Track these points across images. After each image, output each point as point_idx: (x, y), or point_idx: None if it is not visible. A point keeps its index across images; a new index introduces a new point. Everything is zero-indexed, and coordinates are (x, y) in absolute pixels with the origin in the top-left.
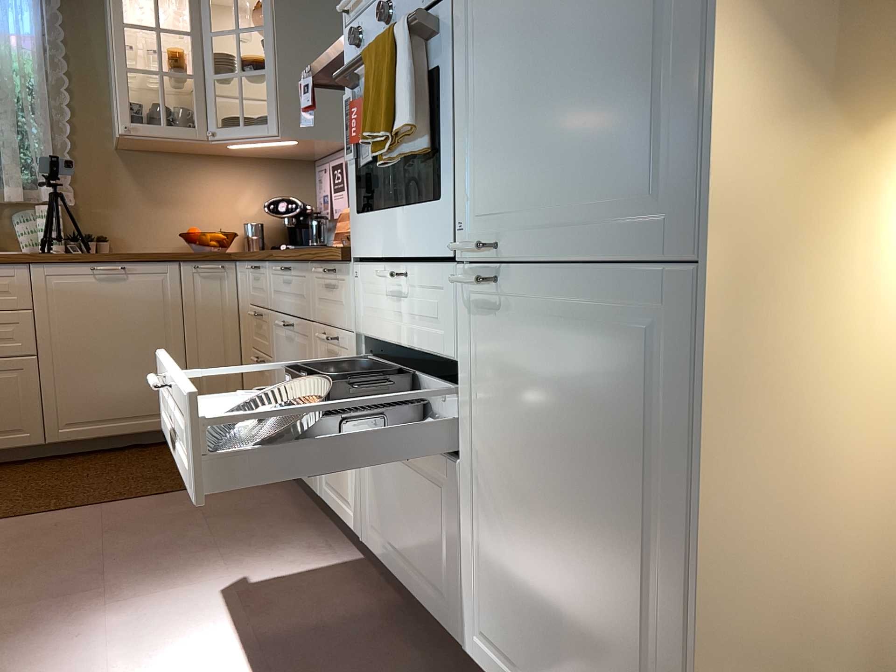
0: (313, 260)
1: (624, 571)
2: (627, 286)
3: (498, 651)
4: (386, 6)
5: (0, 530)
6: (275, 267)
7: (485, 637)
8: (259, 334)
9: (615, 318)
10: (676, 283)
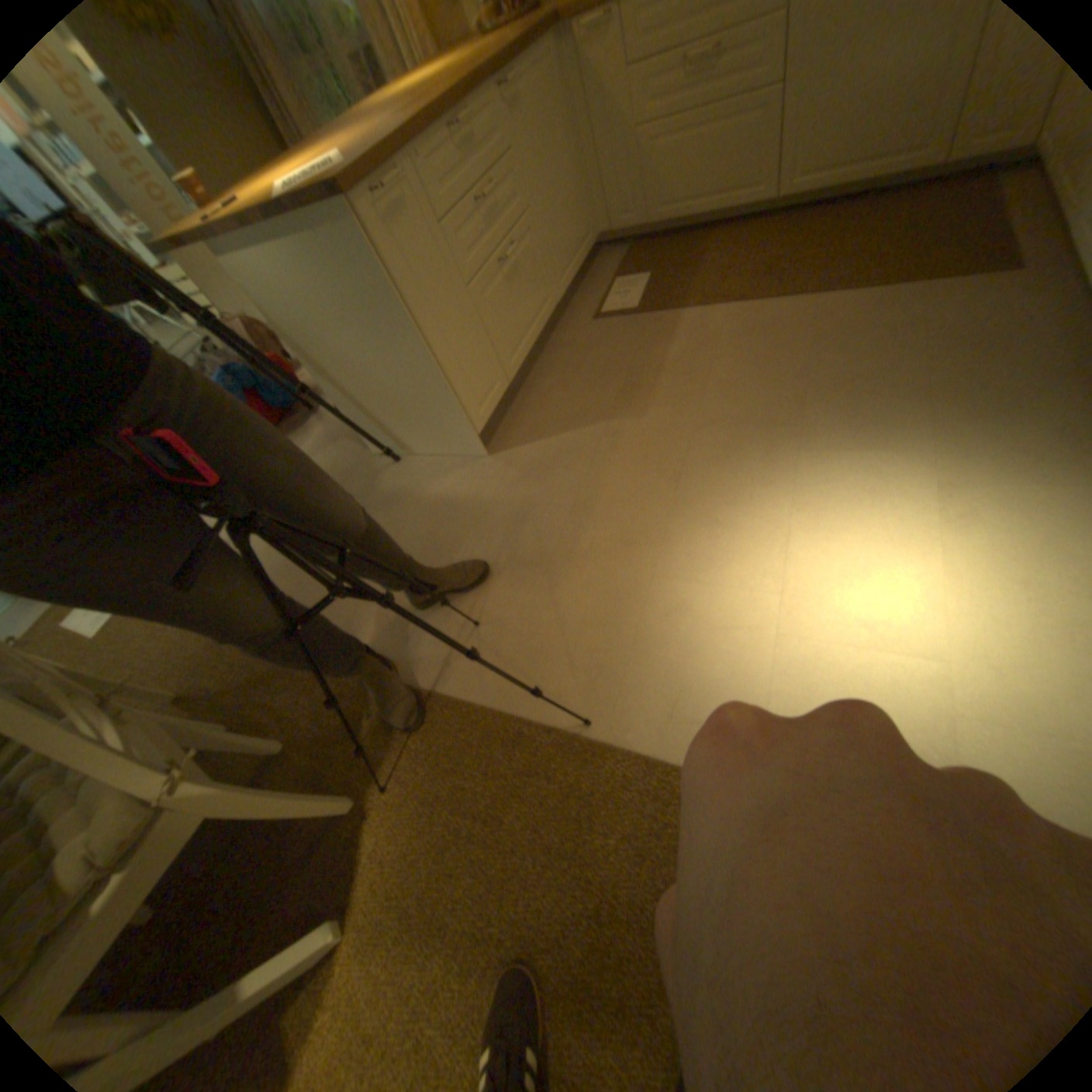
0: None
1: None
2: None
3: None
4: None
5: (730, 312)
6: None
7: None
8: None
9: None
10: None
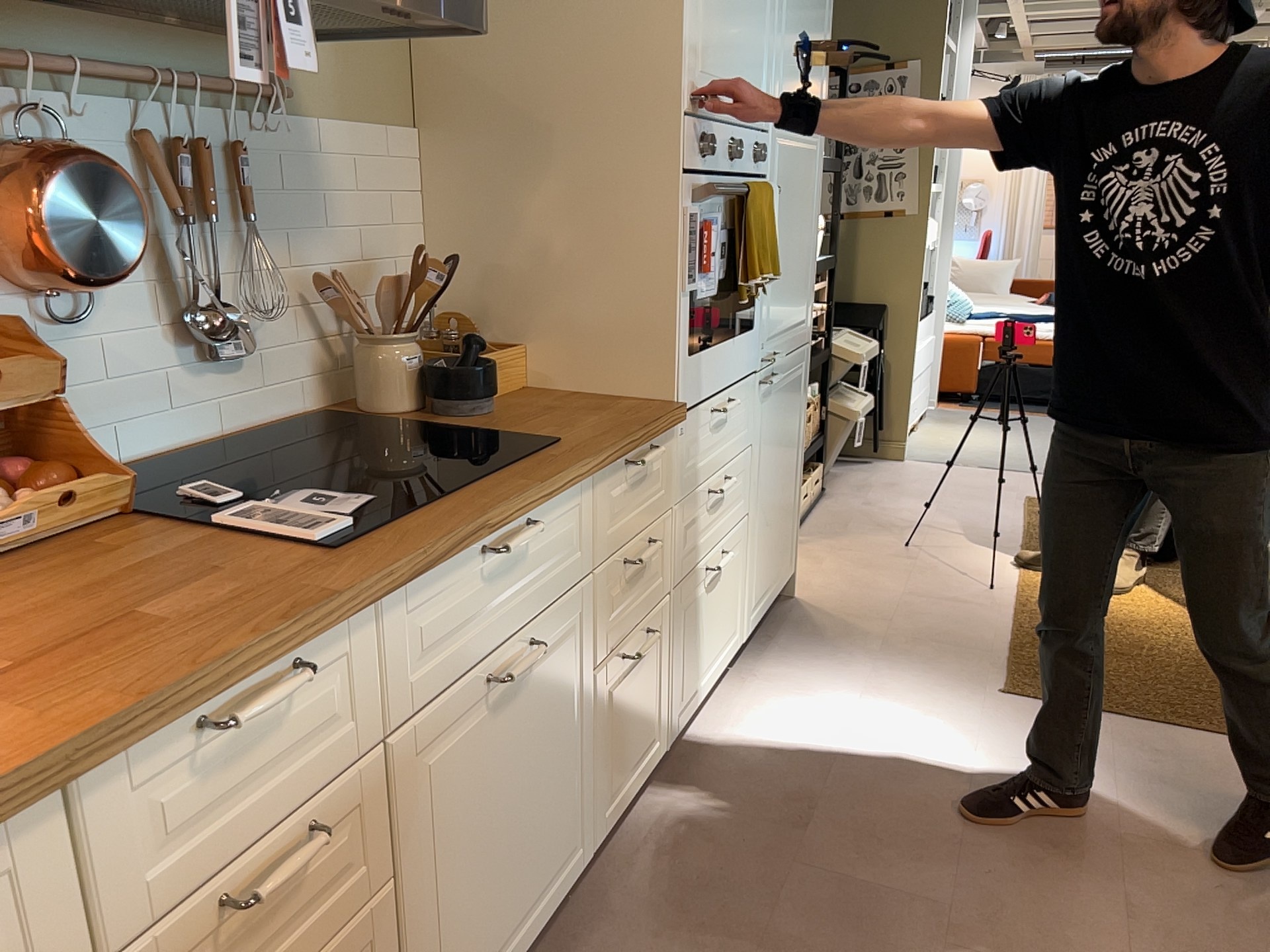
0: (630, 451)
1: (792, 477)
2: (799, 357)
3: (757, 602)
4: (744, 149)
5: None
6: (432, 580)
7: (752, 608)
8: (257, 948)
9: (796, 372)
10: (805, 350)
